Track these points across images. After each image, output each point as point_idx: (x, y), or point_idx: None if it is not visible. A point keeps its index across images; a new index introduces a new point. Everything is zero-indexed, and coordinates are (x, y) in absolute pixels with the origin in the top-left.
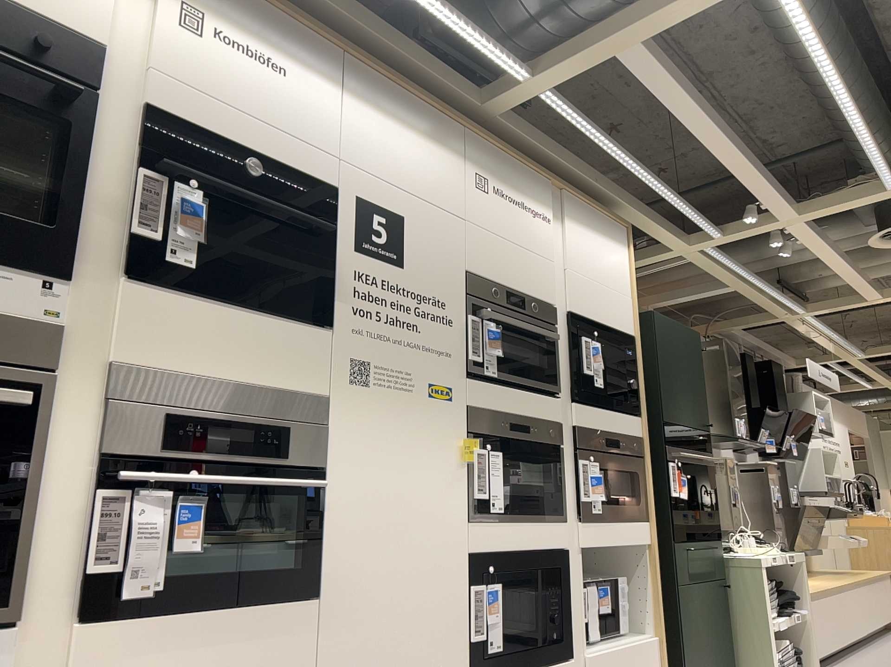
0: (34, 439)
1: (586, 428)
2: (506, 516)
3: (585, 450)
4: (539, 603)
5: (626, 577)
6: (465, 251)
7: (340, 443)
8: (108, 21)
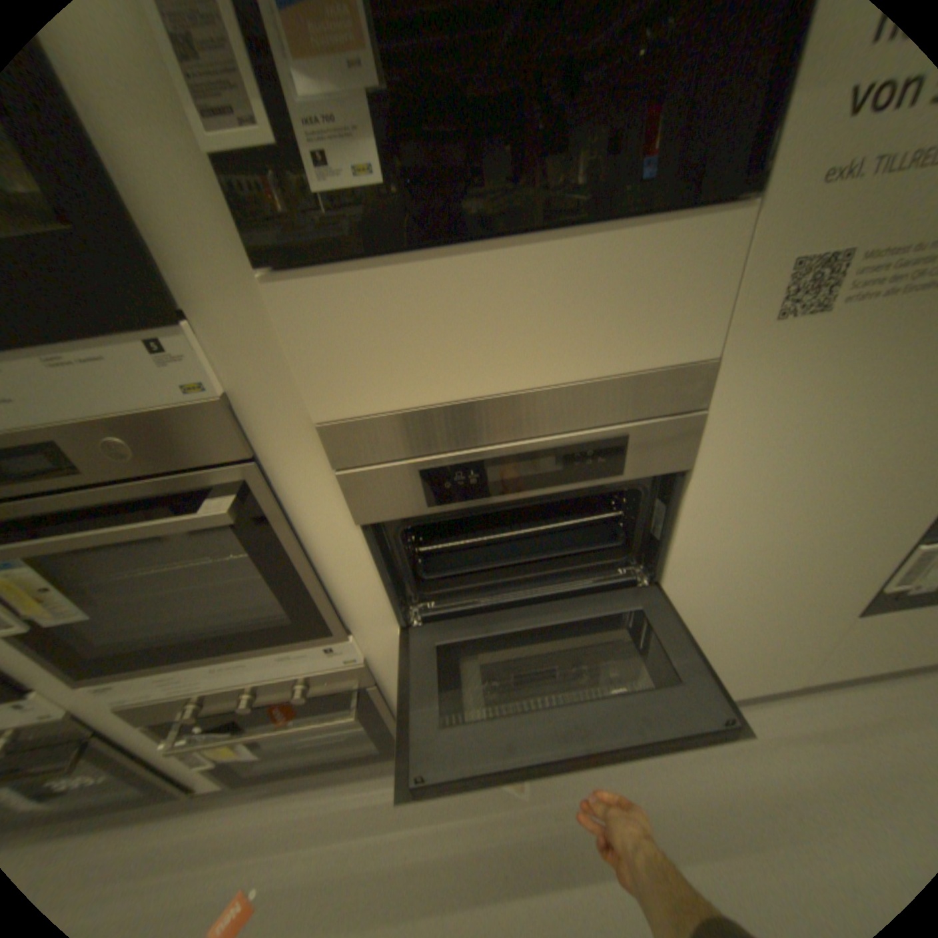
0: (277, 529)
1: None
2: None
3: None
4: None
5: None
6: None
7: (731, 428)
8: None
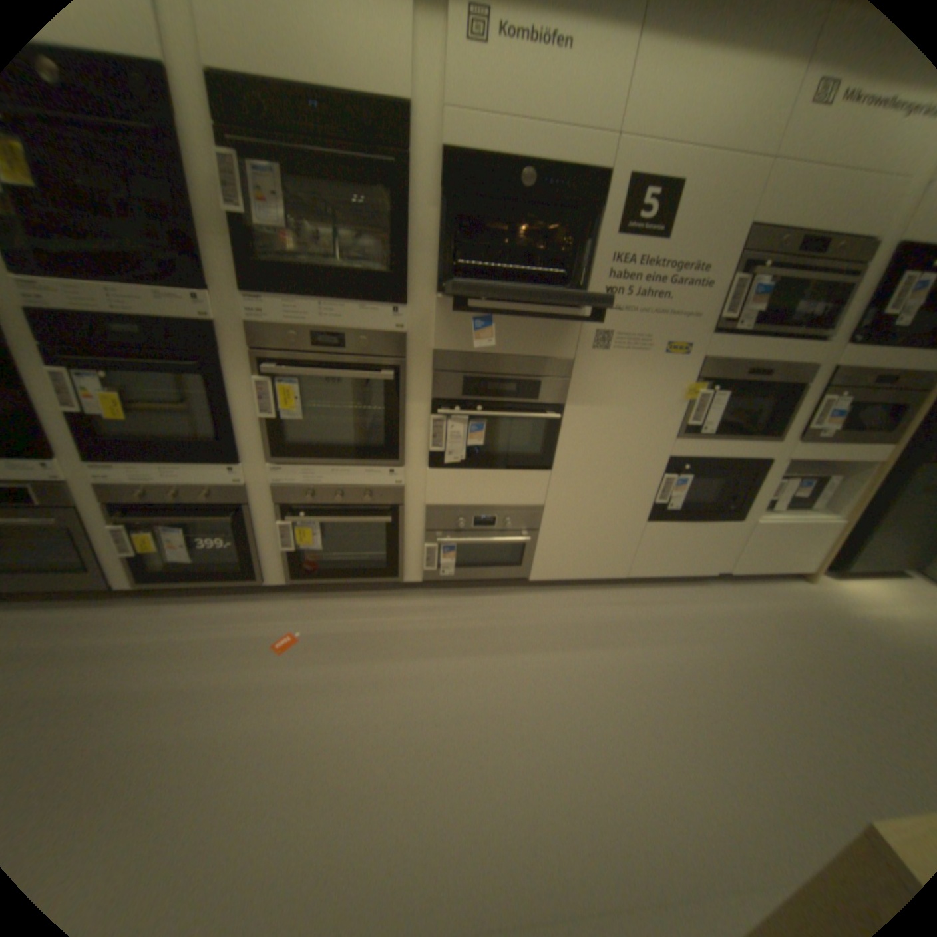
0: (400, 393)
1: (855, 367)
2: (716, 435)
3: (842, 386)
4: (725, 489)
5: (845, 476)
6: (759, 202)
7: (577, 389)
8: (406, 72)
